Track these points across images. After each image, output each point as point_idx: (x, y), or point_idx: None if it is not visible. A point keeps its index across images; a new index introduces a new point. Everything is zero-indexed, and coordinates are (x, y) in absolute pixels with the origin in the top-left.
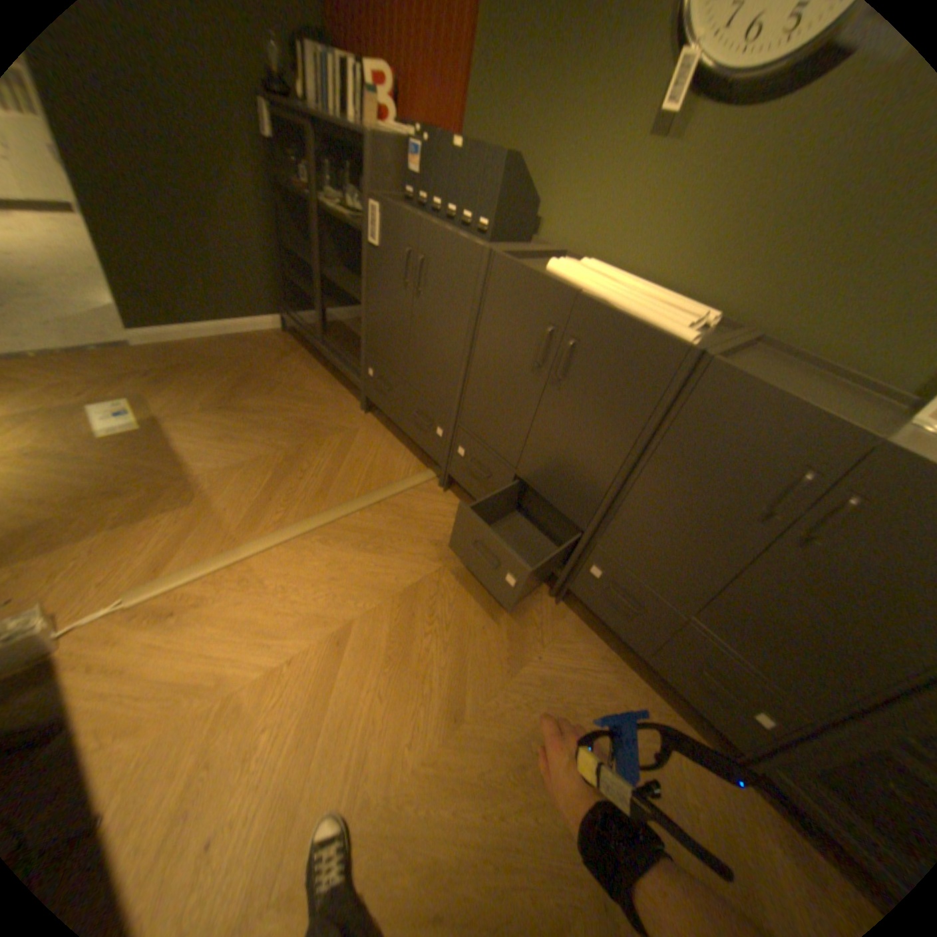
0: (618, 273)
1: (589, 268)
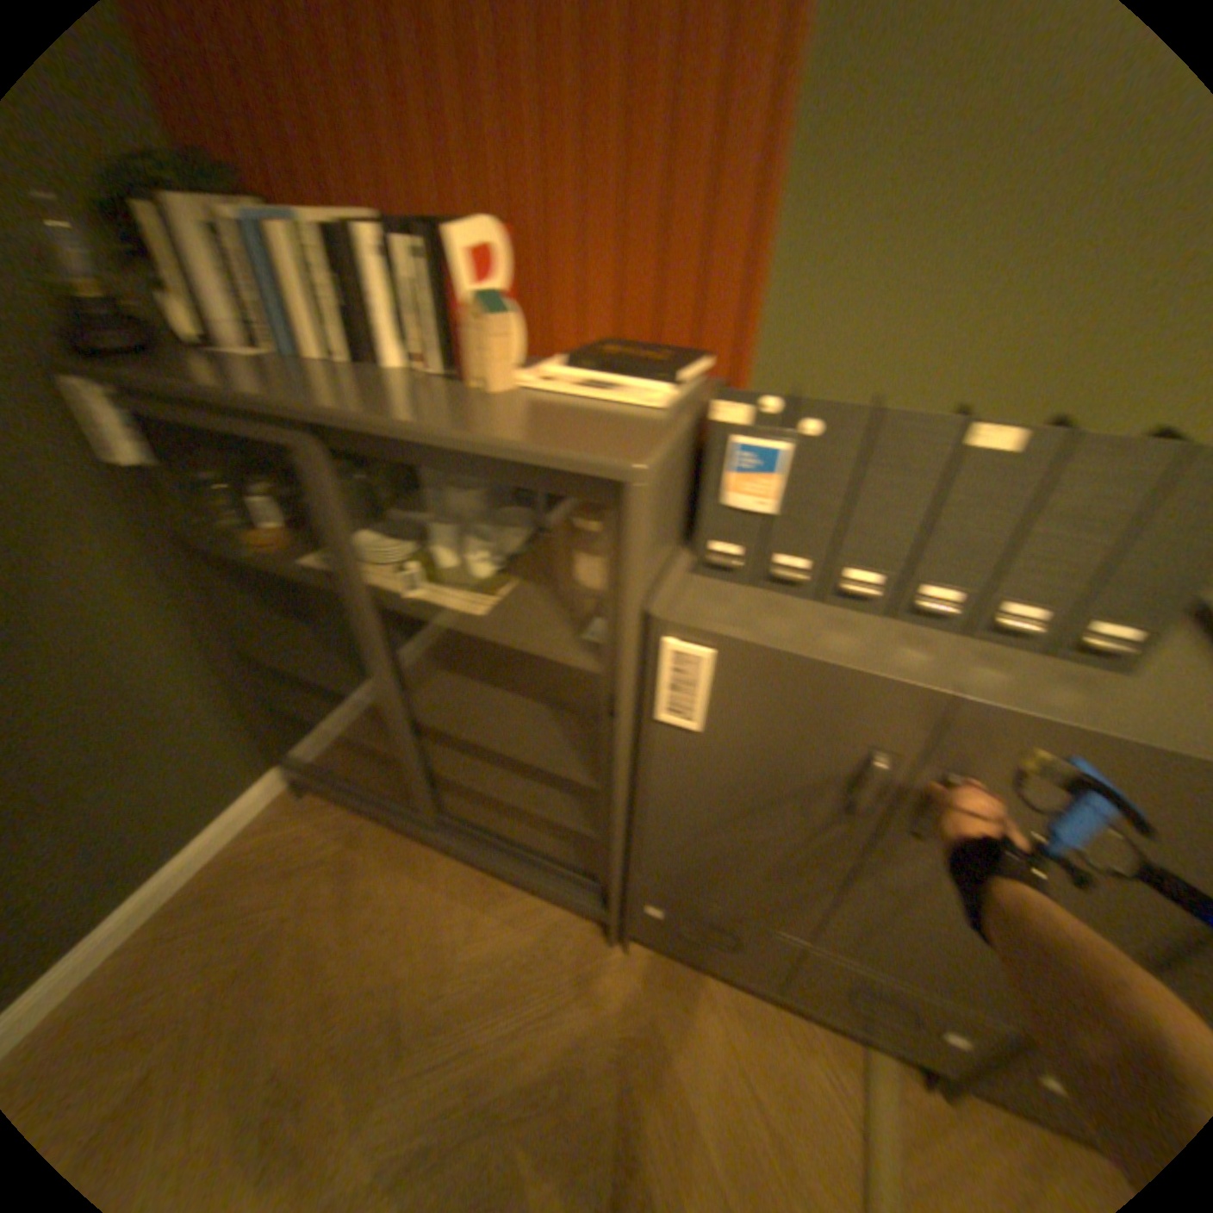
0: None
1: None
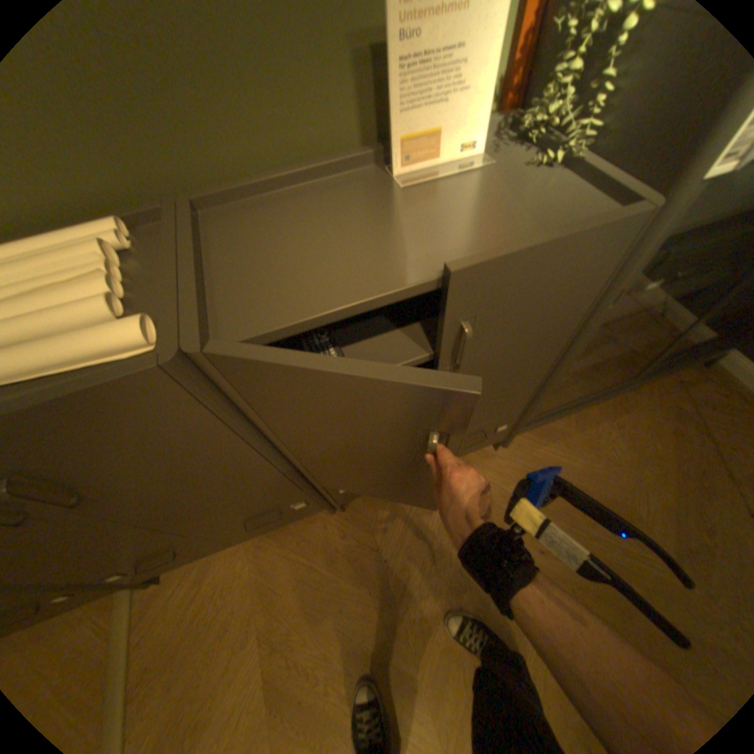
0: None
1: None
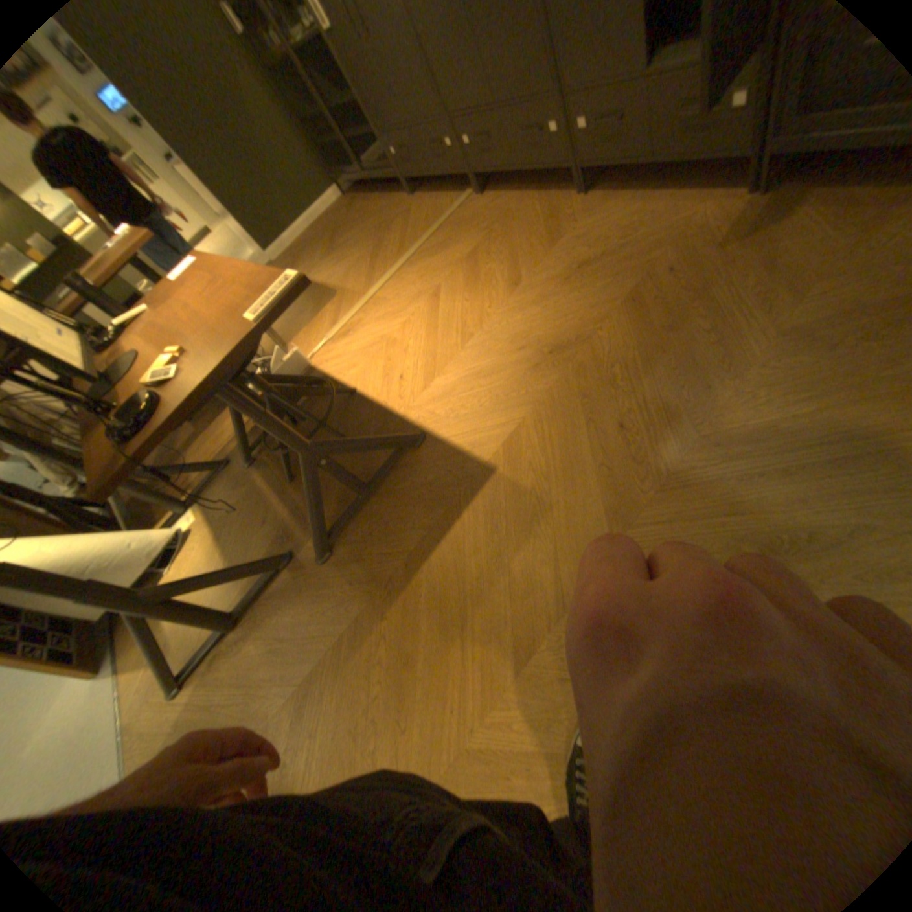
0: None
1: None
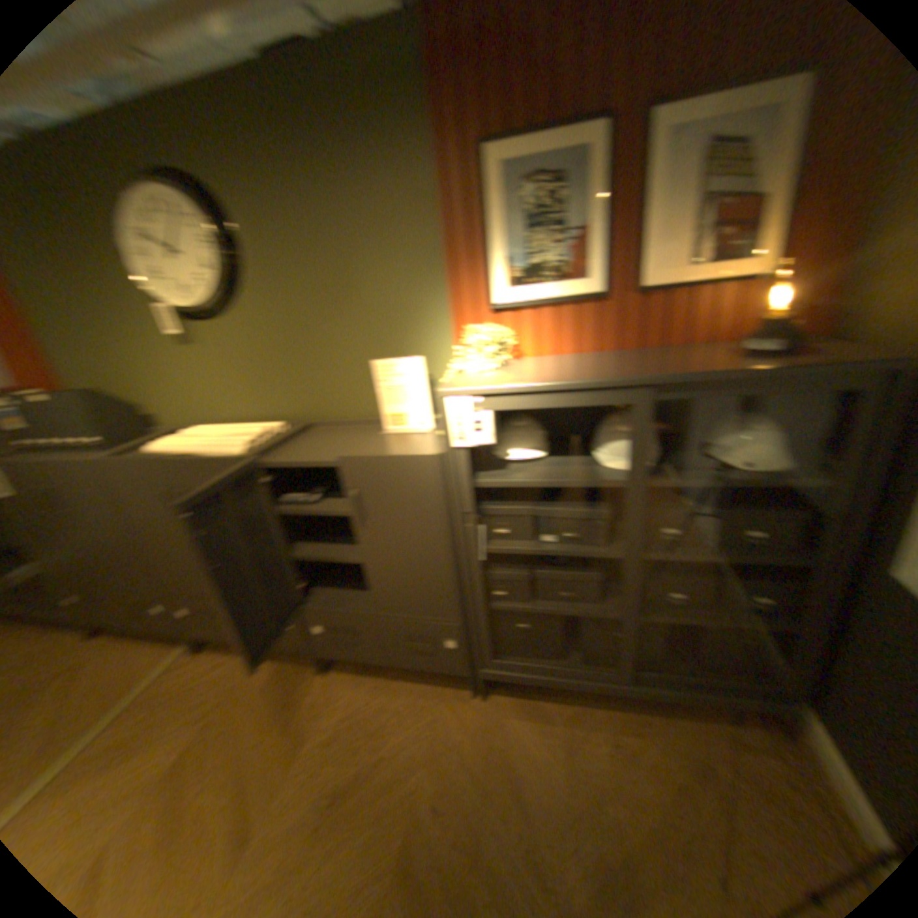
0: (200, 430)
1: (175, 436)
